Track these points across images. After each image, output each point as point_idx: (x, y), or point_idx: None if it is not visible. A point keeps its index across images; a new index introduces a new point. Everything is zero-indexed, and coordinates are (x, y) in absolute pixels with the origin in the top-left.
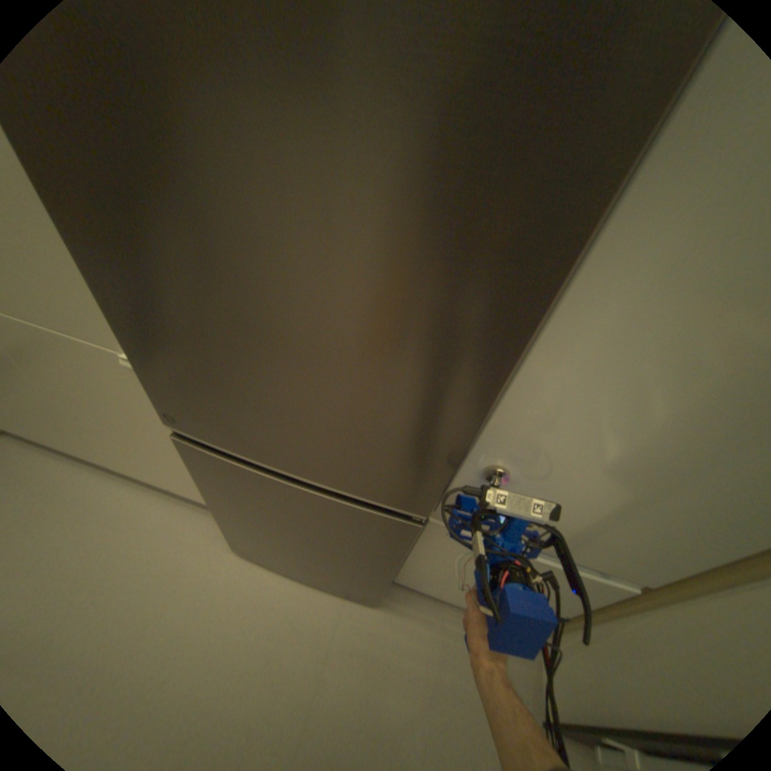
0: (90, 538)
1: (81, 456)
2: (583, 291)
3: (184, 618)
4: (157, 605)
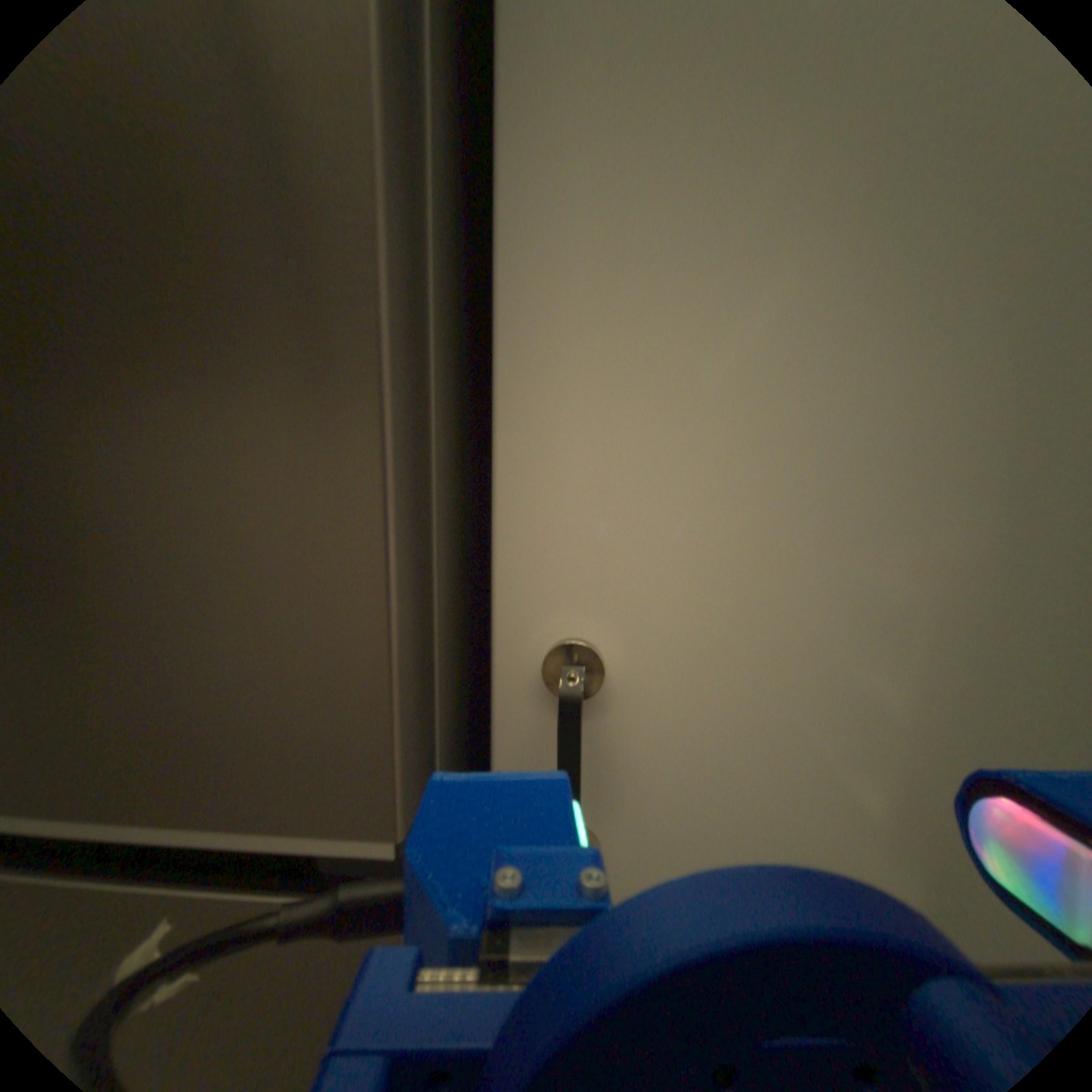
0: None
1: None
2: (538, 118)
3: None
4: None
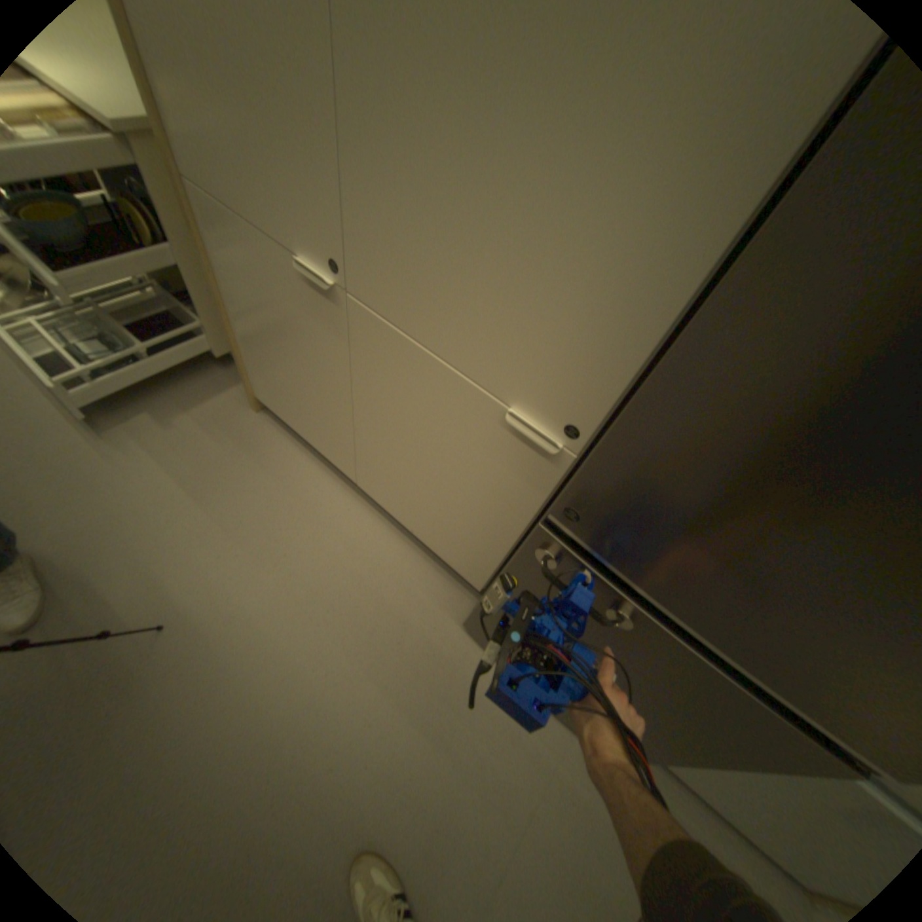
0: (328, 552)
1: (335, 463)
2: None
3: (406, 679)
4: (382, 652)
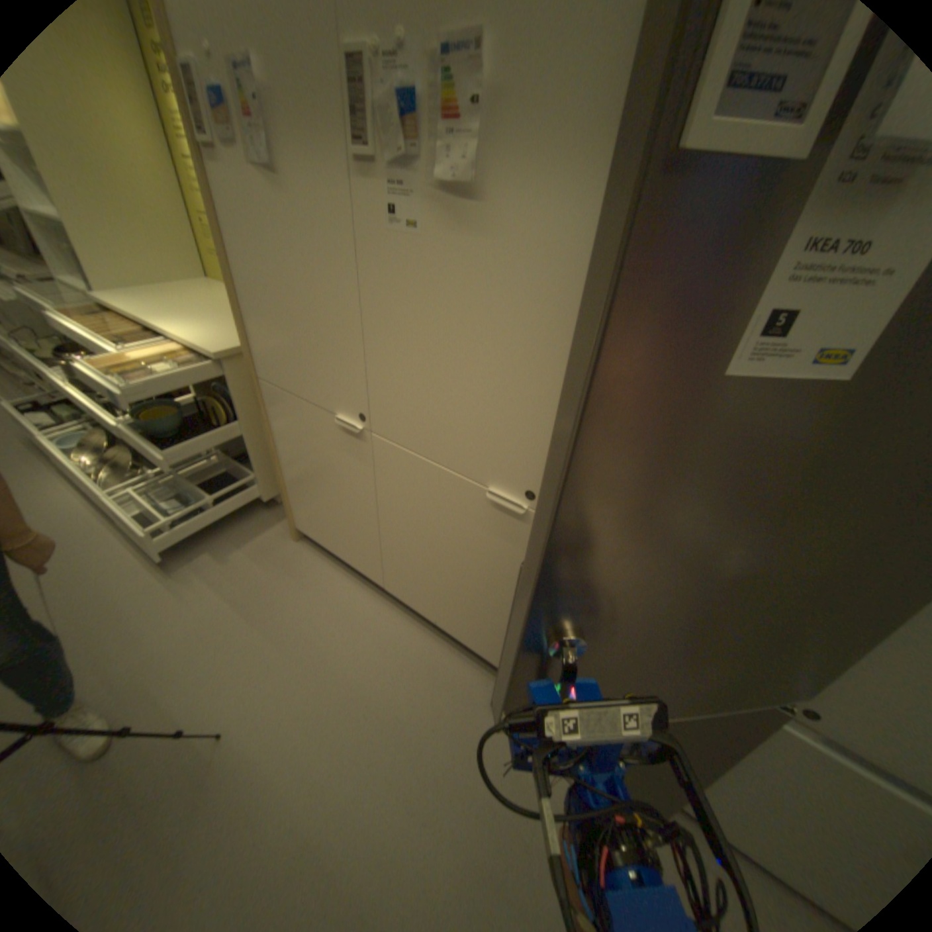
0: (363, 653)
1: (365, 573)
2: None
3: (443, 764)
4: (418, 740)
